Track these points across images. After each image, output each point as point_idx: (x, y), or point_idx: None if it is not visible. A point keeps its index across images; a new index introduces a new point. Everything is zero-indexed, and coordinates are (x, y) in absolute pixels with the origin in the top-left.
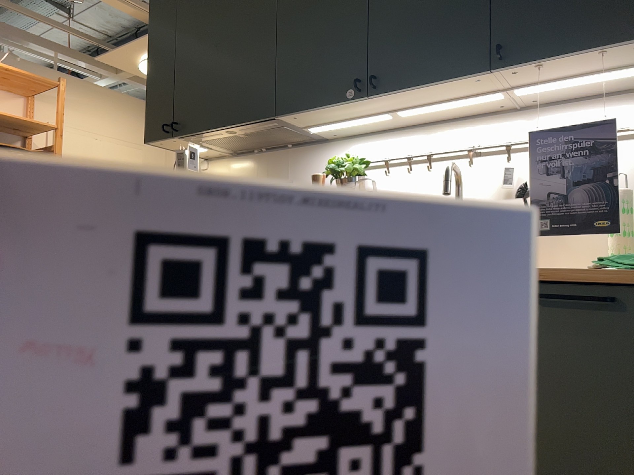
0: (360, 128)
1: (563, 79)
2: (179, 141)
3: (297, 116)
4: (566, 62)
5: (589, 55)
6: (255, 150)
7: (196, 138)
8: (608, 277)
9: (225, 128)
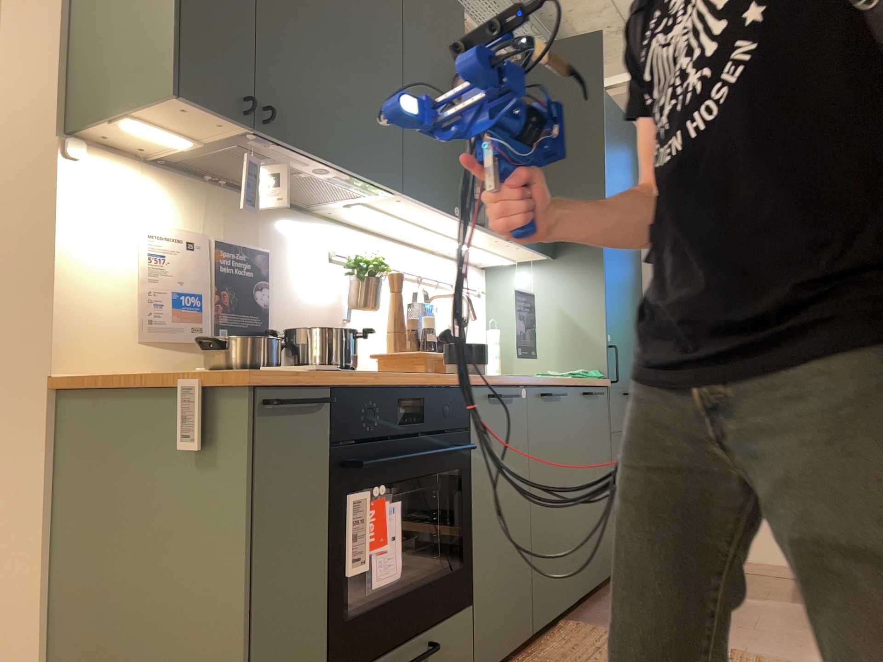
0: (356, 218)
1: (497, 252)
2: (223, 128)
3: (404, 199)
4: (524, 249)
5: (533, 252)
6: (211, 176)
7: (267, 147)
8: (594, 382)
9: (336, 168)
